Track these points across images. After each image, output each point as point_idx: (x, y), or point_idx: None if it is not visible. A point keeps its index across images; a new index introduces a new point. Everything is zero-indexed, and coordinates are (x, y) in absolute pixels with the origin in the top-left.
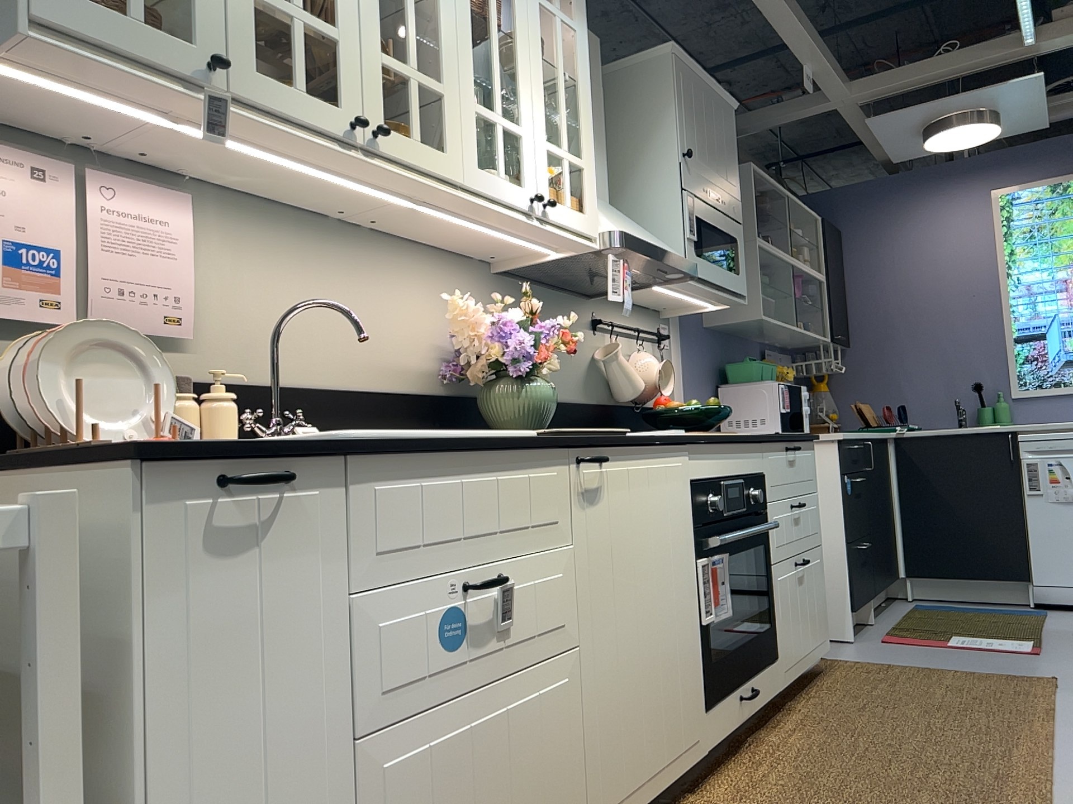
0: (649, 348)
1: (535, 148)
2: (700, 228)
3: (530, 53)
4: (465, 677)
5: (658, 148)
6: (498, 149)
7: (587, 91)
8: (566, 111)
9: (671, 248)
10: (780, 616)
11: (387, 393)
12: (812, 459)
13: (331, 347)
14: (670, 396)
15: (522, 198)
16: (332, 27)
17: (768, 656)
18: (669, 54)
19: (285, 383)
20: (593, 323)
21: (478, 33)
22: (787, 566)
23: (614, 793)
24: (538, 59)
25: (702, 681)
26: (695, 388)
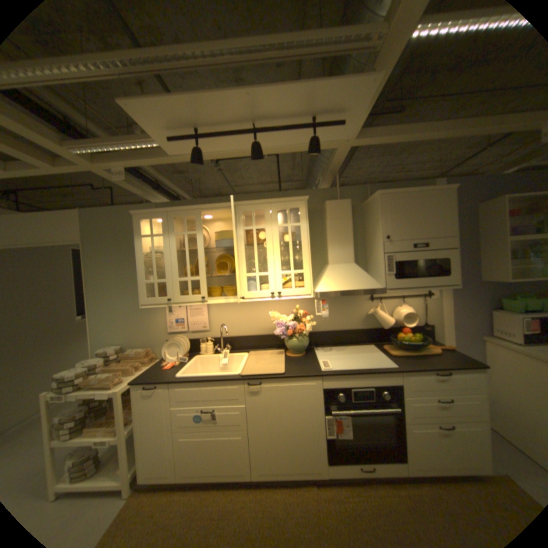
0: (416, 301)
1: (274, 276)
2: (408, 263)
3: (272, 247)
4: (202, 429)
5: (378, 234)
6: (257, 283)
7: (306, 244)
8: (292, 257)
9: (368, 284)
10: (412, 447)
11: (263, 335)
12: (477, 378)
13: (245, 326)
14: (436, 319)
15: (267, 294)
16: (198, 277)
17: (394, 461)
18: (378, 194)
19: (232, 336)
20: (369, 299)
21: (261, 244)
22: (425, 427)
23: (264, 472)
24: (277, 247)
25: (327, 456)
26: (465, 313)
